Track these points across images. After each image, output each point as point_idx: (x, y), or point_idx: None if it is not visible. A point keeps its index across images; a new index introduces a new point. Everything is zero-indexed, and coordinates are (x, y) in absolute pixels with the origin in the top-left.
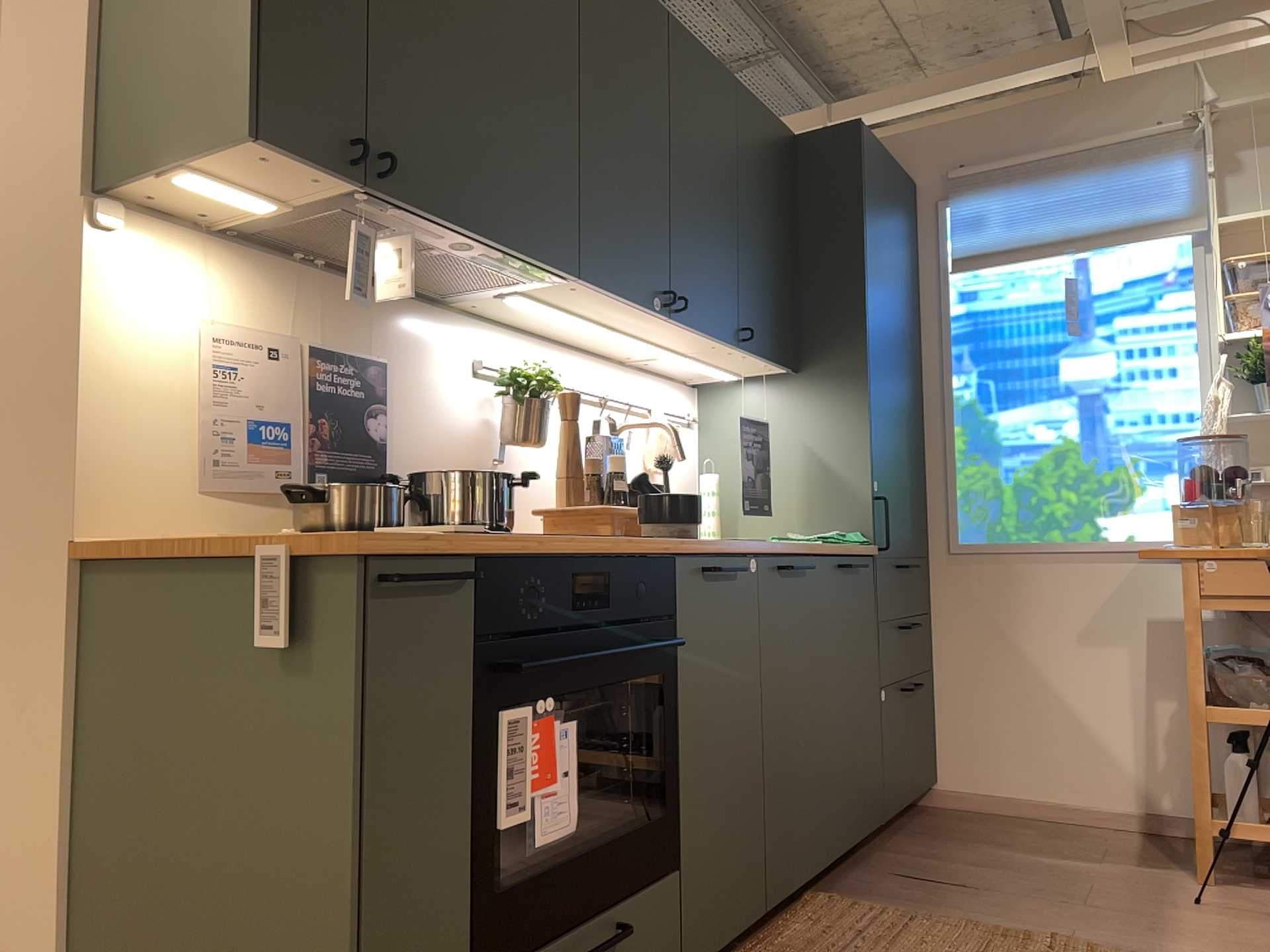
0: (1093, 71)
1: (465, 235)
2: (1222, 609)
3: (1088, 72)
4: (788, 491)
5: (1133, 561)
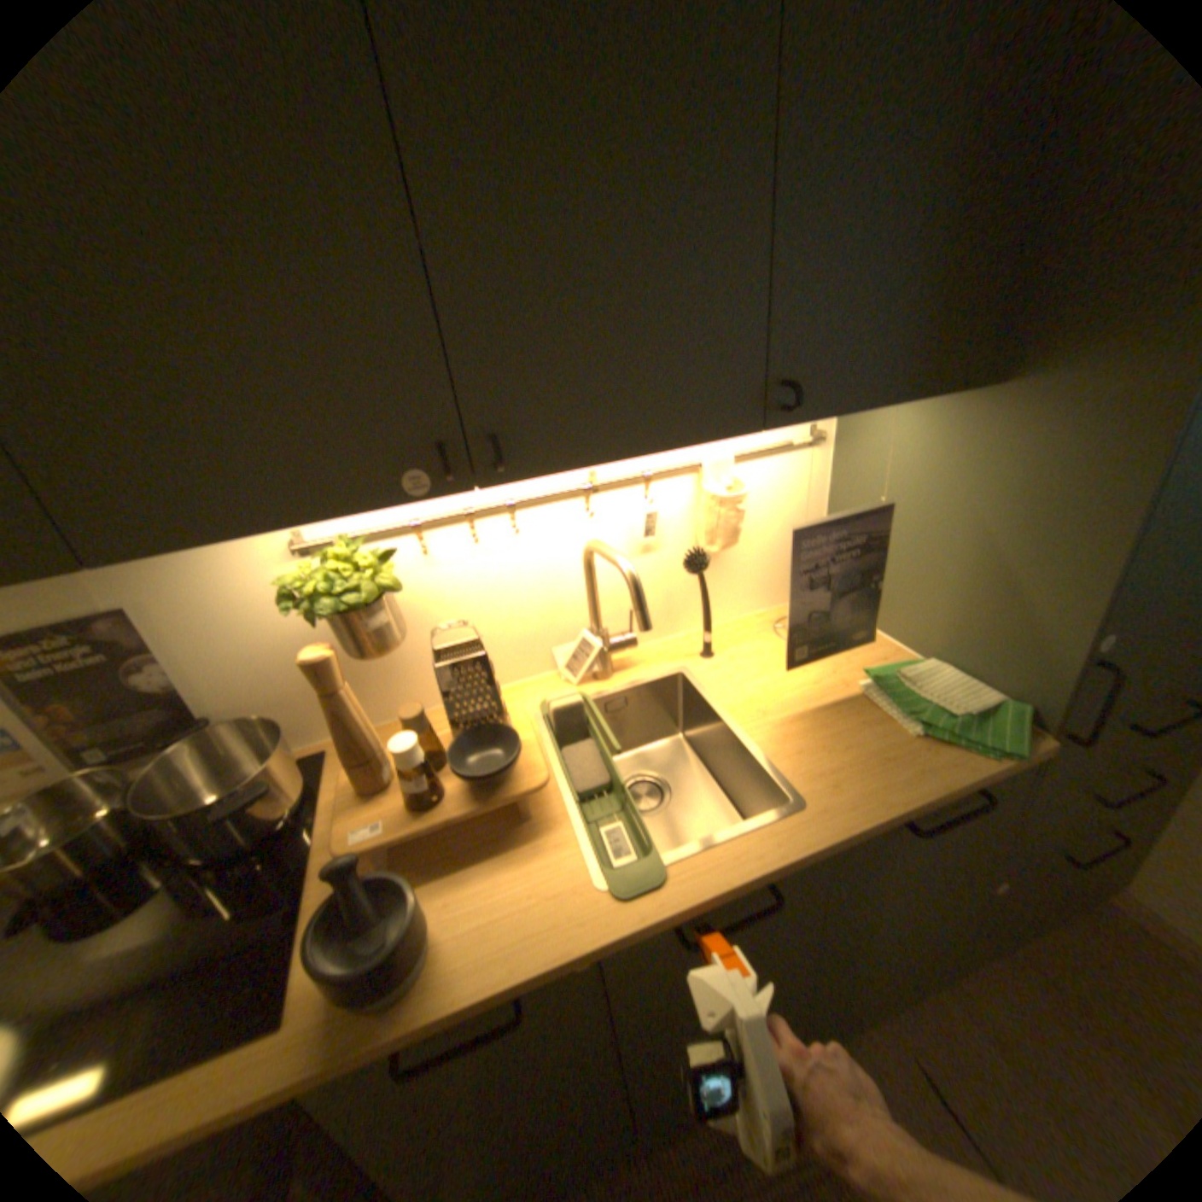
0: None
1: None
2: None
3: None
4: (936, 582)
5: None
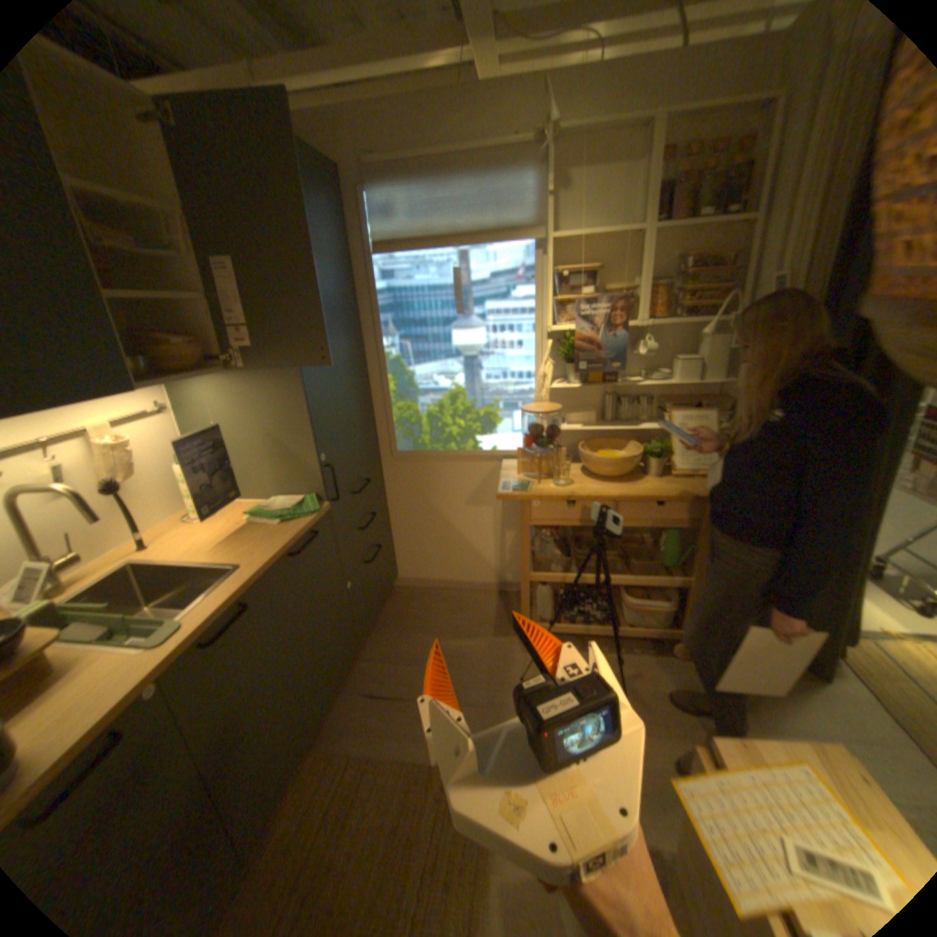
0: (472, 63)
1: None
2: (540, 525)
3: (468, 64)
4: (256, 462)
5: (495, 461)
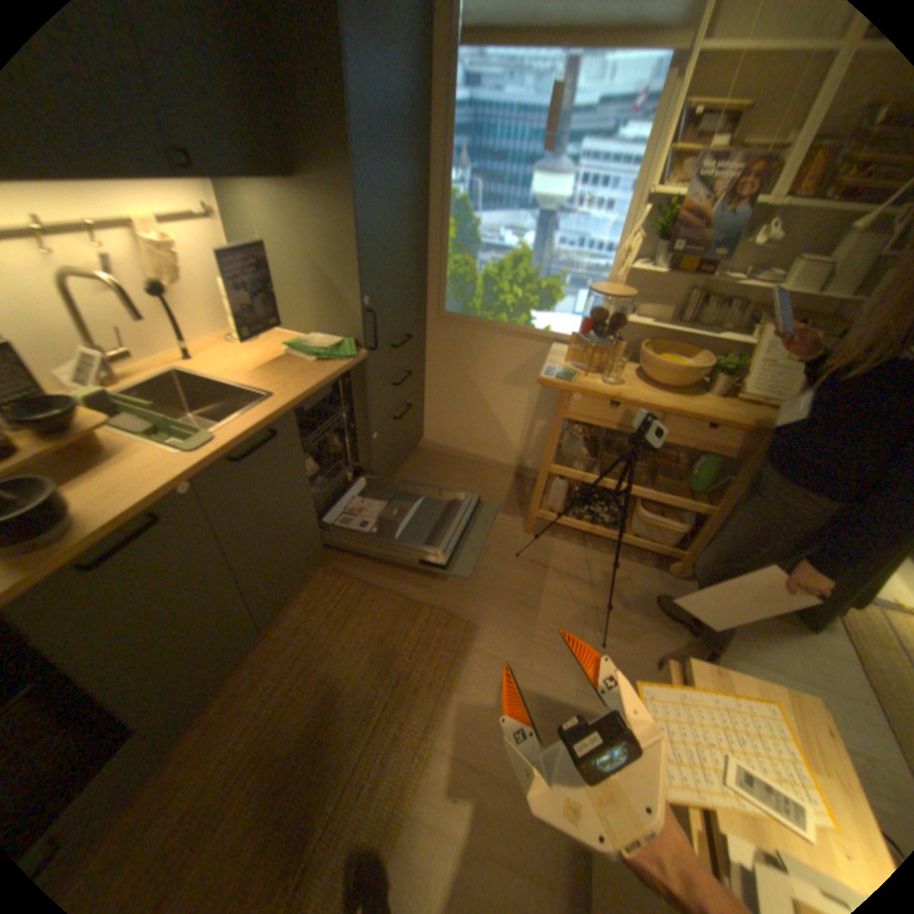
0: None
1: None
2: (575, 421)
3: None
4: (300, 294)
5: (545, 344)
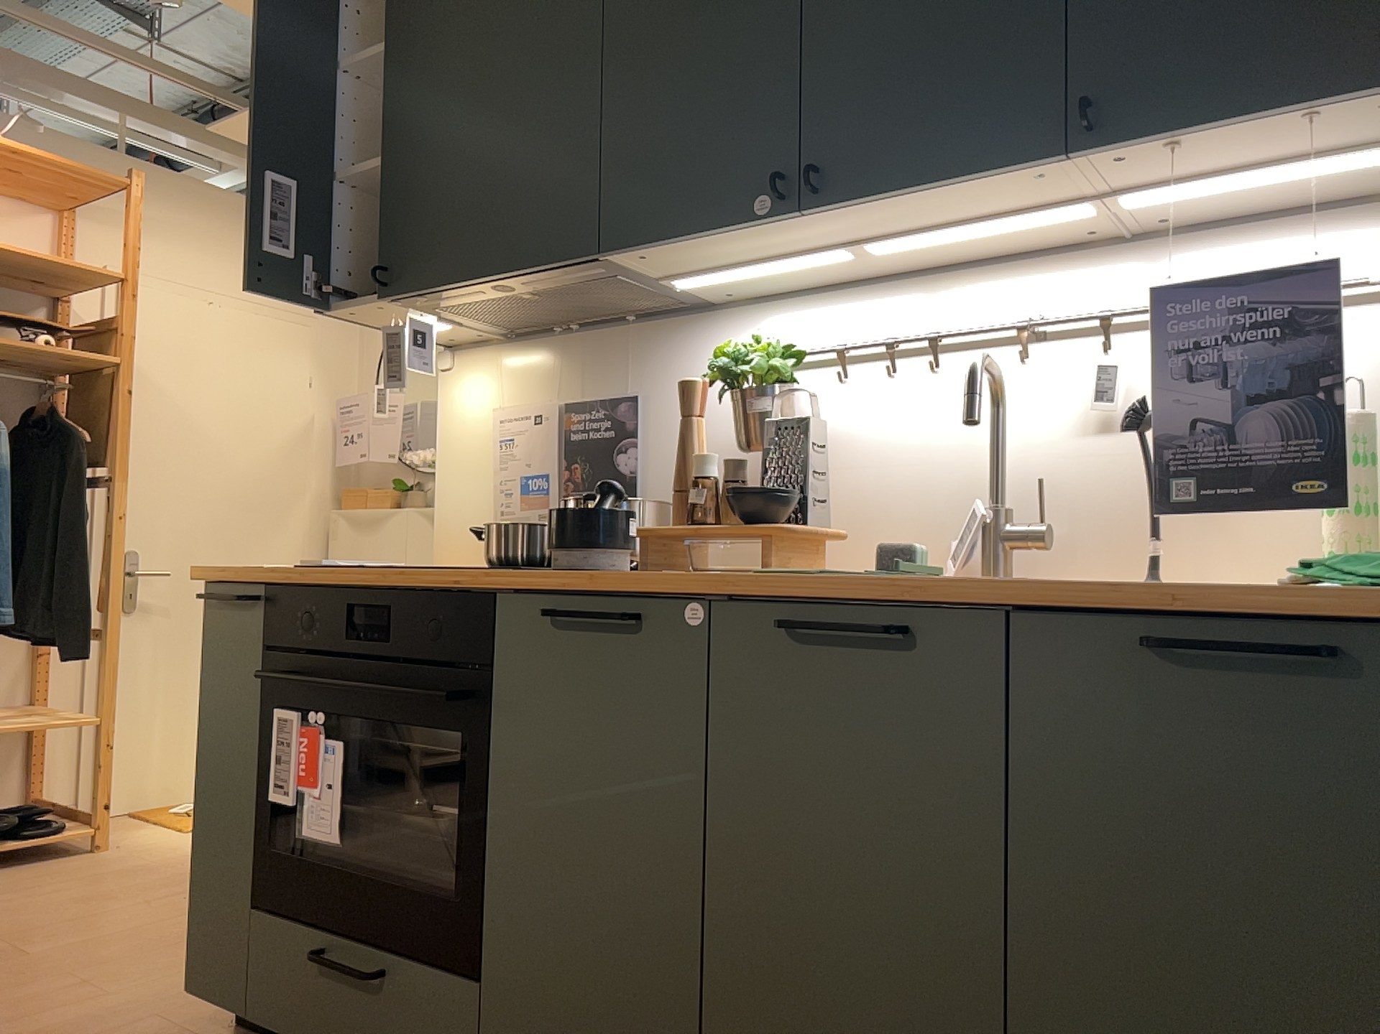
0: None
1: (474, 284)
2: None
3: None
4: None
5: None
